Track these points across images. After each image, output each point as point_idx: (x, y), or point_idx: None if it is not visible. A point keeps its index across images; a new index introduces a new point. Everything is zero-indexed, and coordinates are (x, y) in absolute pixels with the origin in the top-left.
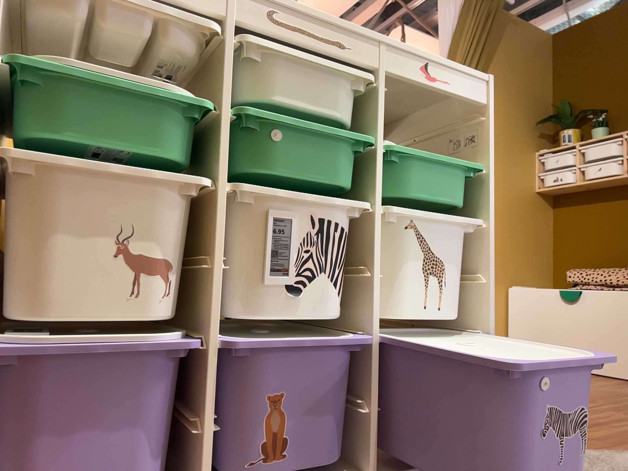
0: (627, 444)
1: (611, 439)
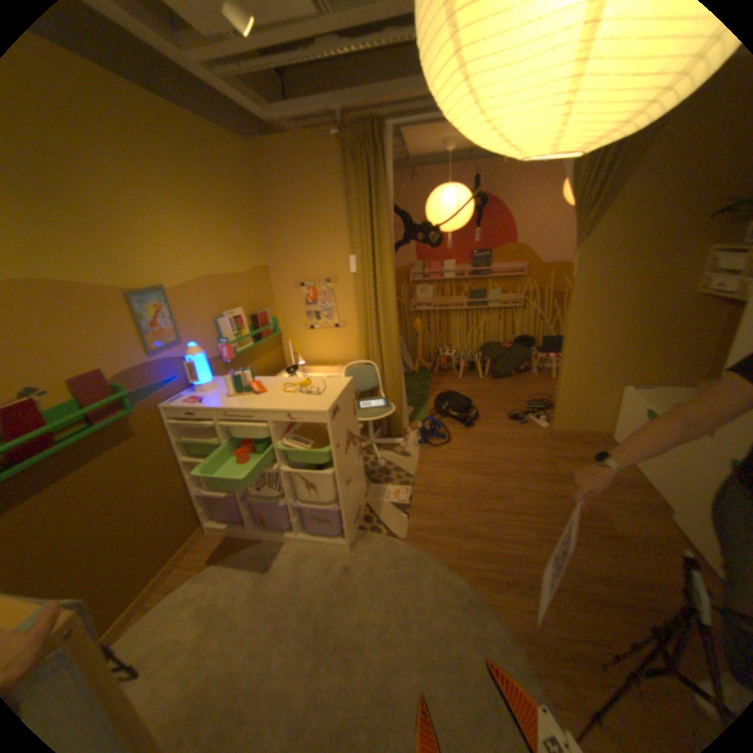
0: (465, 565)
1: (466, 557)
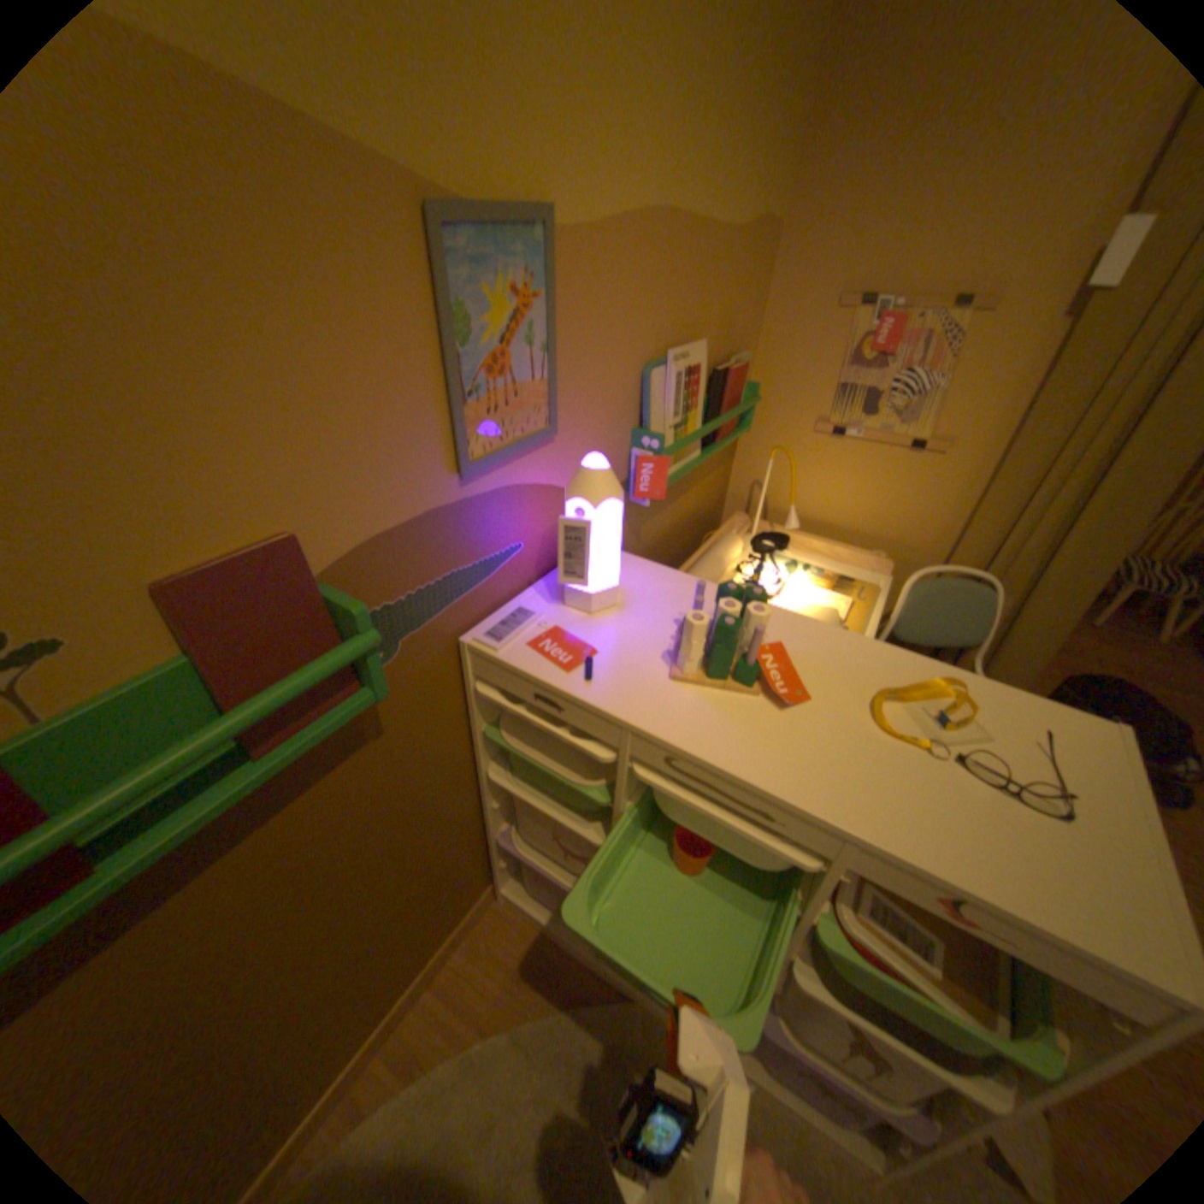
0: None
1: None
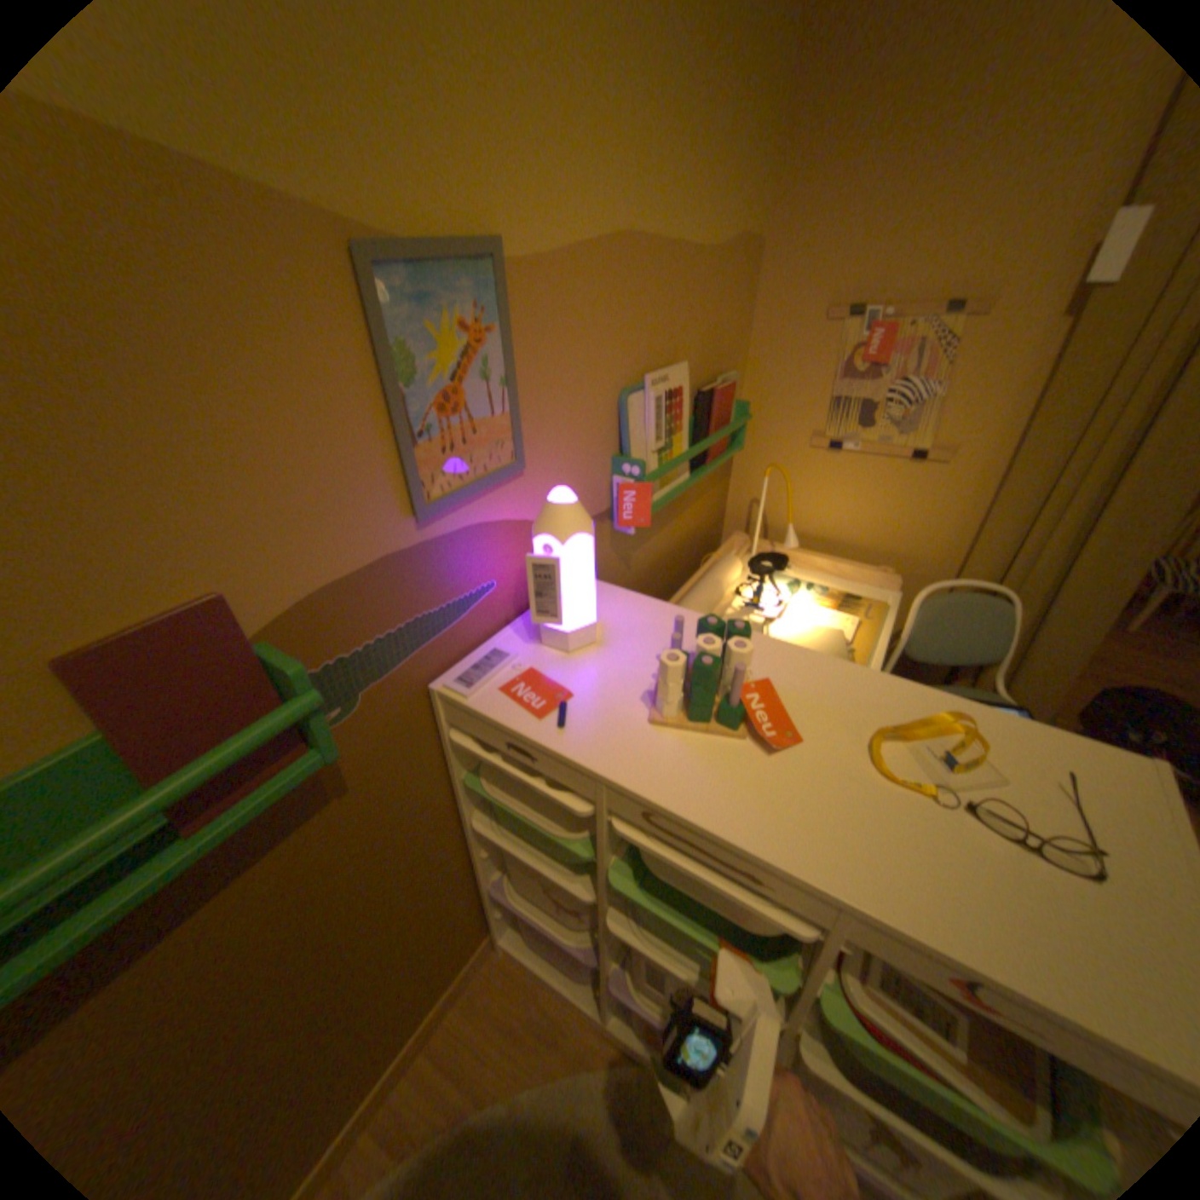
0: None
1: None
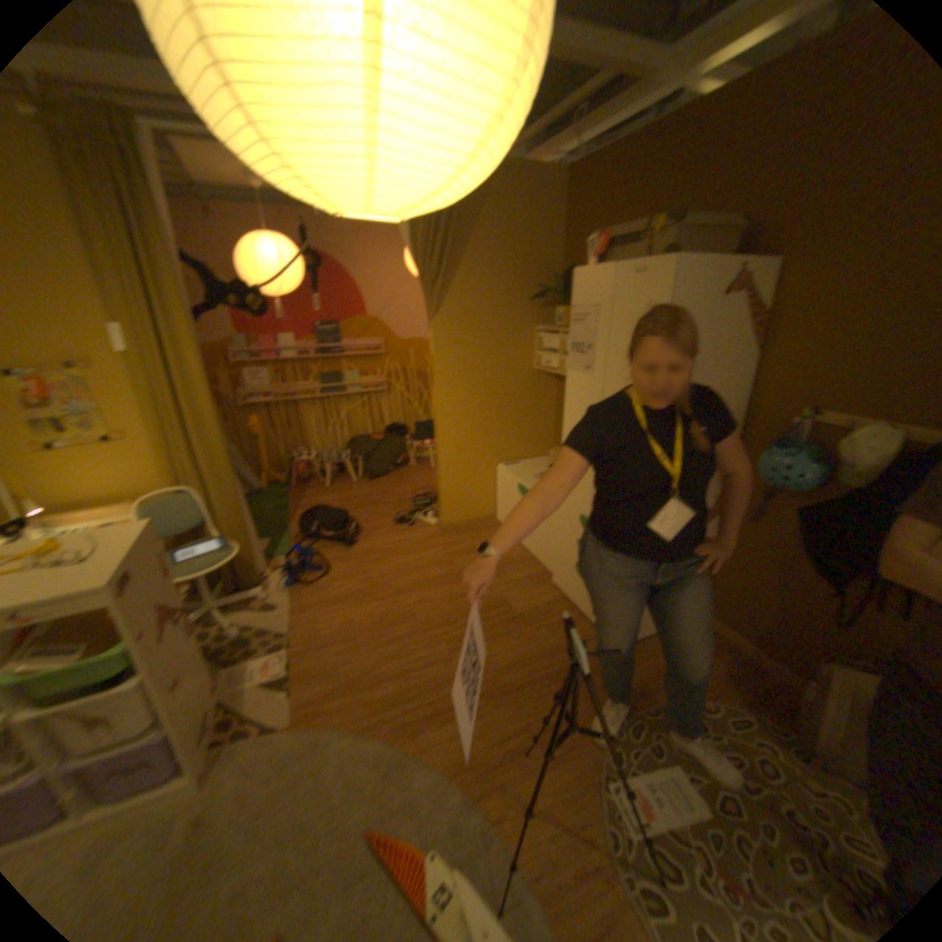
0: (374, 723)
1: (373, 713)
